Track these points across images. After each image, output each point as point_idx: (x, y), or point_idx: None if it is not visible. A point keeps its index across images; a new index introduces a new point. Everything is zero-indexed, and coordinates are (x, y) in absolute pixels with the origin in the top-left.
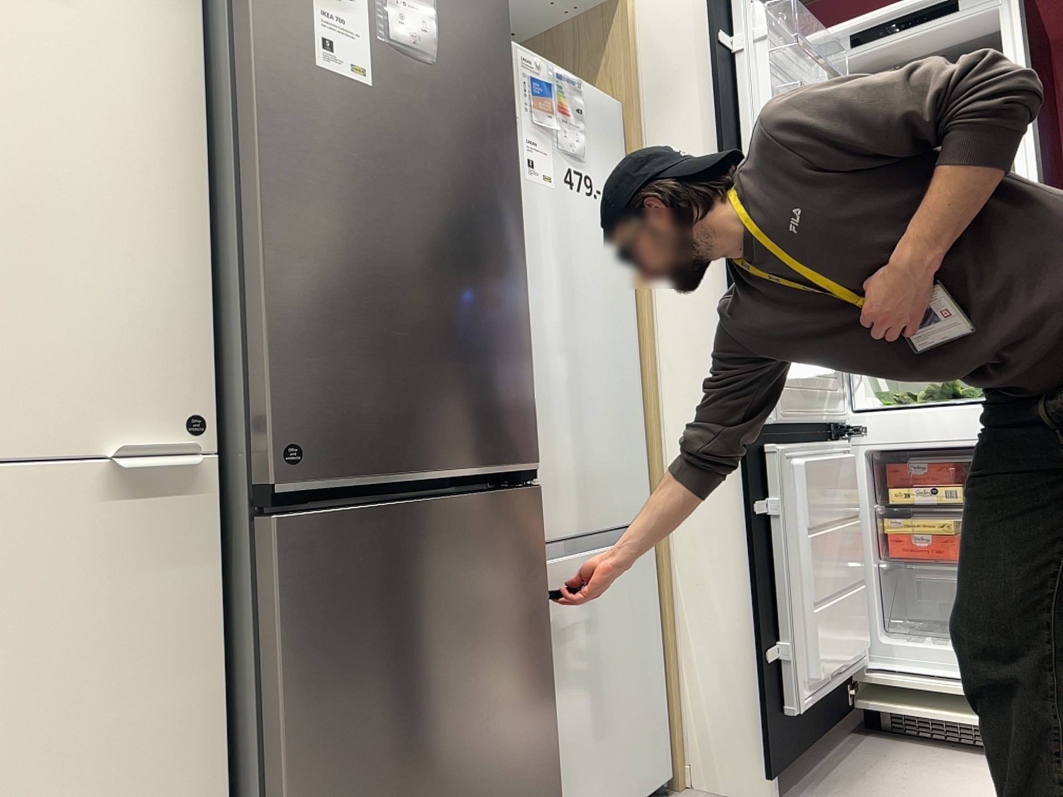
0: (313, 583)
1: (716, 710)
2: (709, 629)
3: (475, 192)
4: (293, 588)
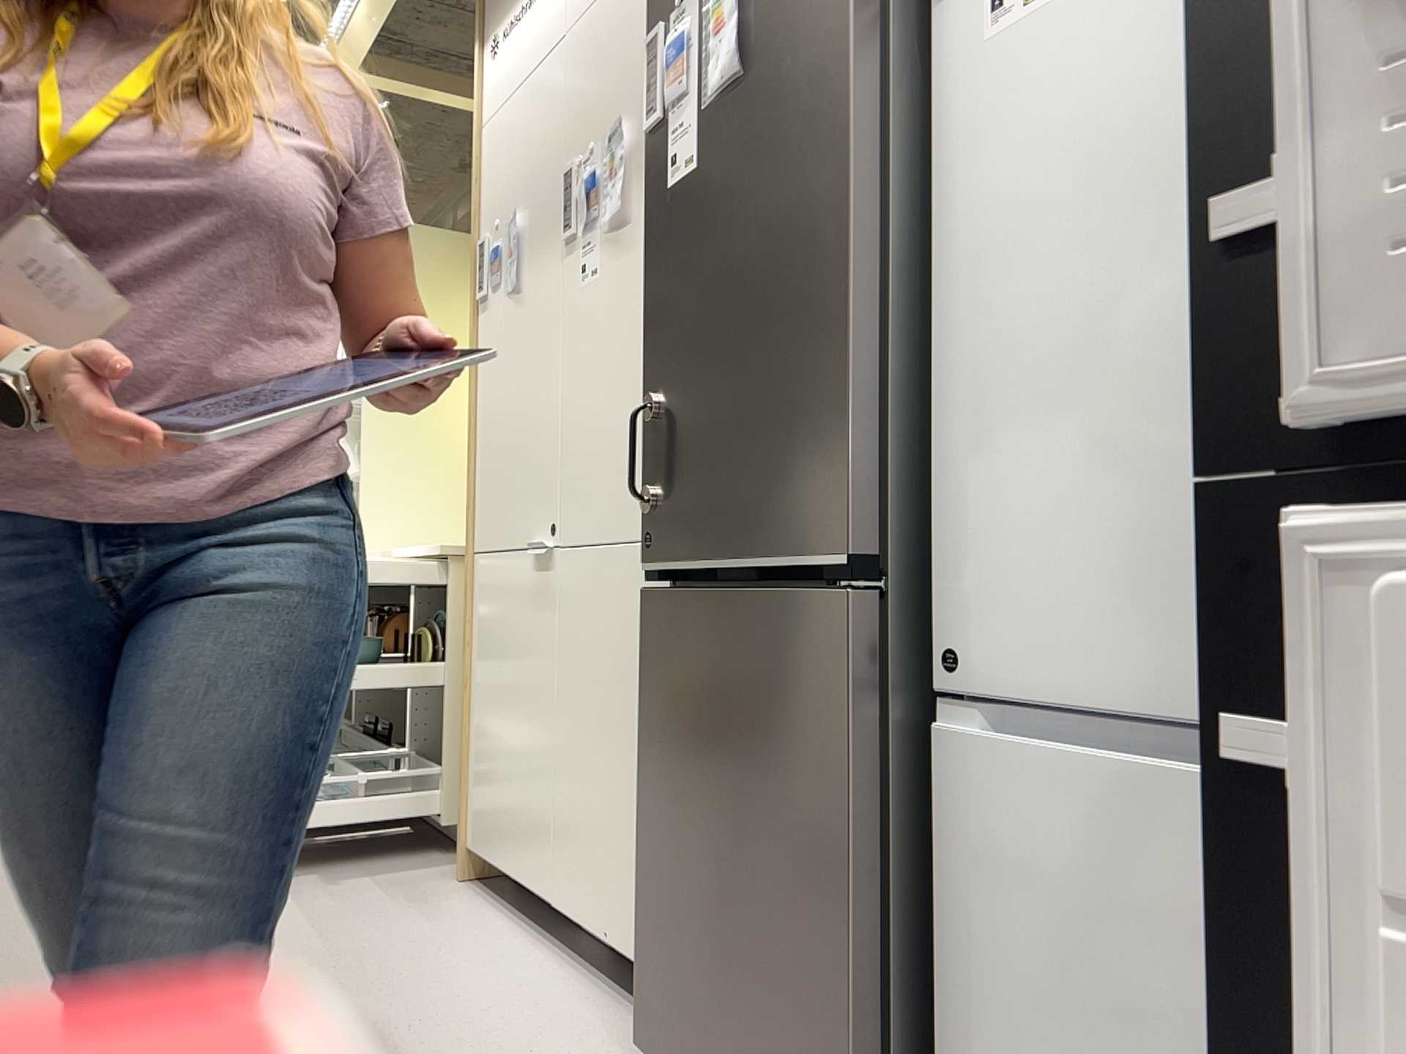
0: (654, 651)
1: None
2: None
3: (783, 194)
4: (647, 651)
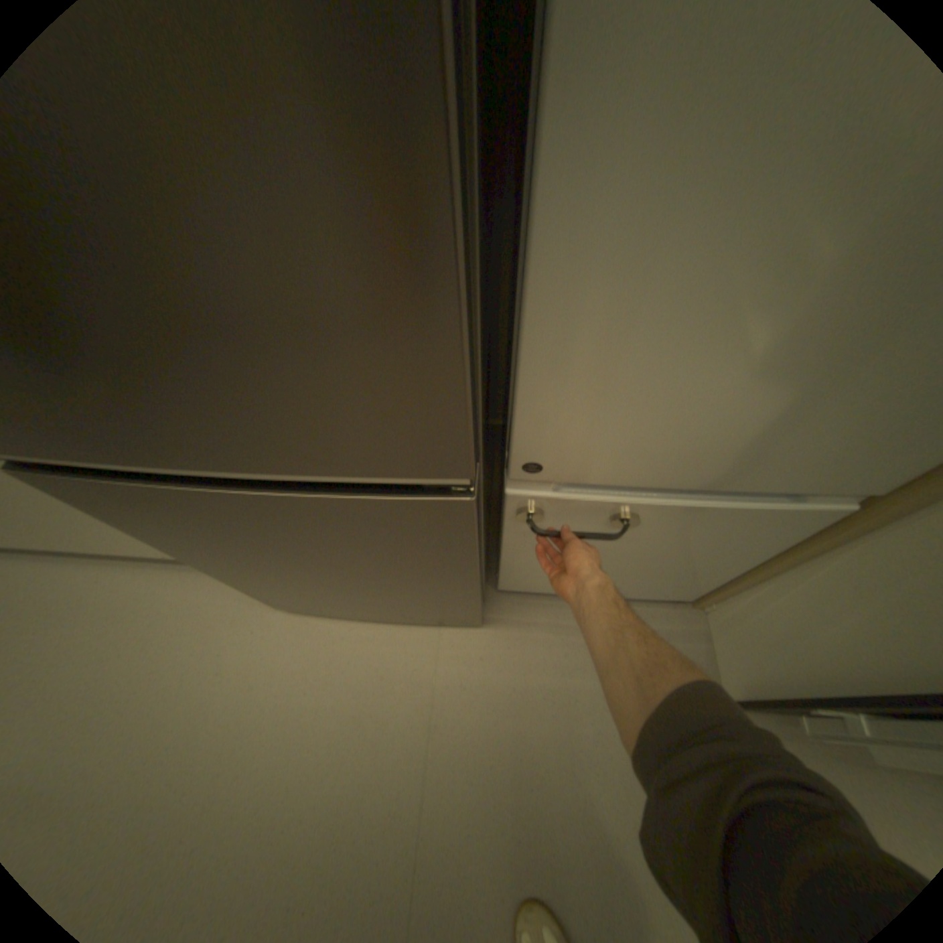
0: (105, 508)
1: (755, 631)
2: (817, 613)
3: None
4: (87, 506)
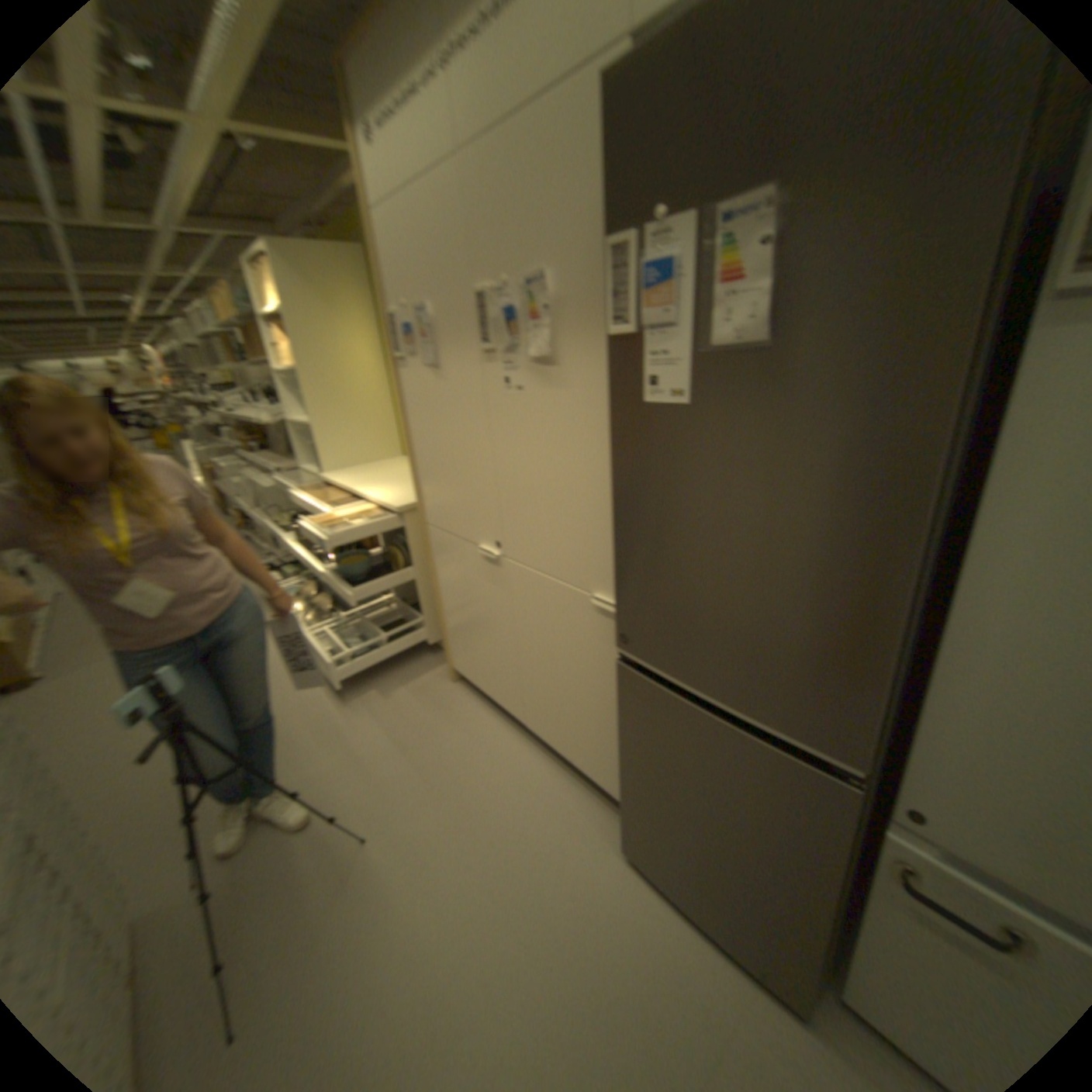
0: (631, 699)
1: None
2: None
3: (815, 483)
4: (623, 694)
